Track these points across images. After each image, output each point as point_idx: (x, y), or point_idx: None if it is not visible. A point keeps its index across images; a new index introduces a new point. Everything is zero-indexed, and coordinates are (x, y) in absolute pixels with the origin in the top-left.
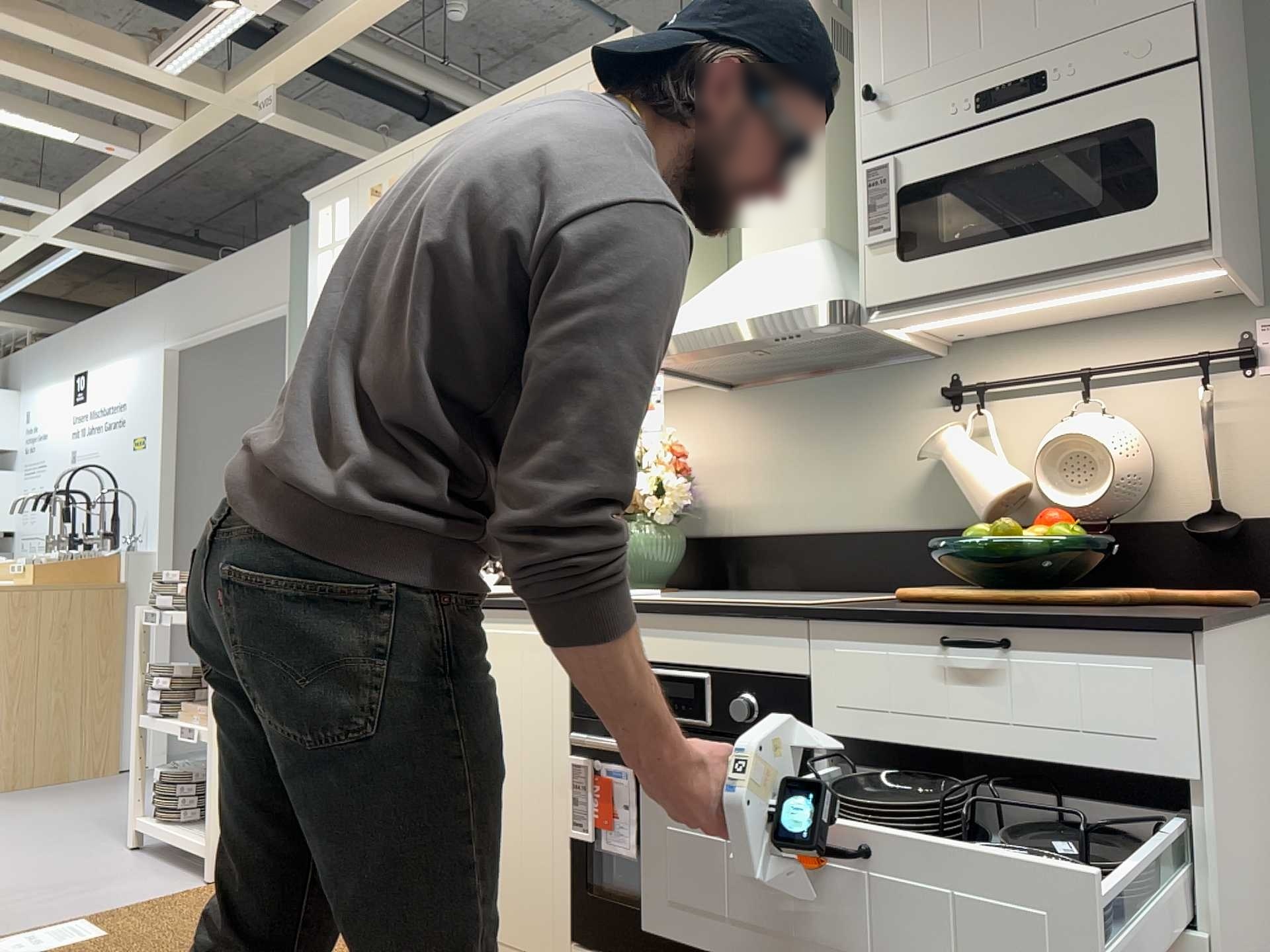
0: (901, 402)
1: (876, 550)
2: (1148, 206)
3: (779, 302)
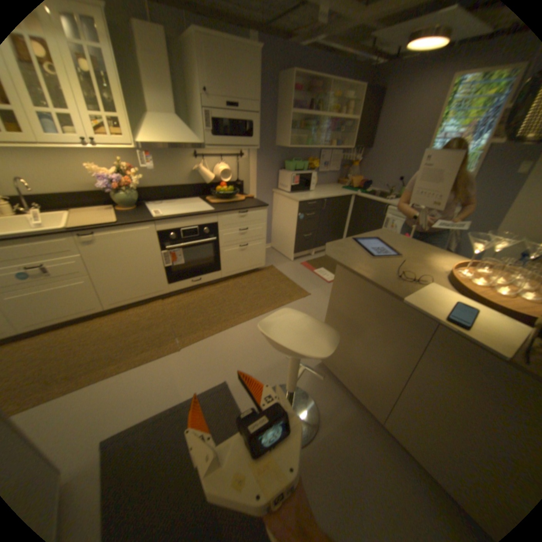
0: (184, 155)
1: (183, 189)
2: (252, 137)
3: (186, 139)
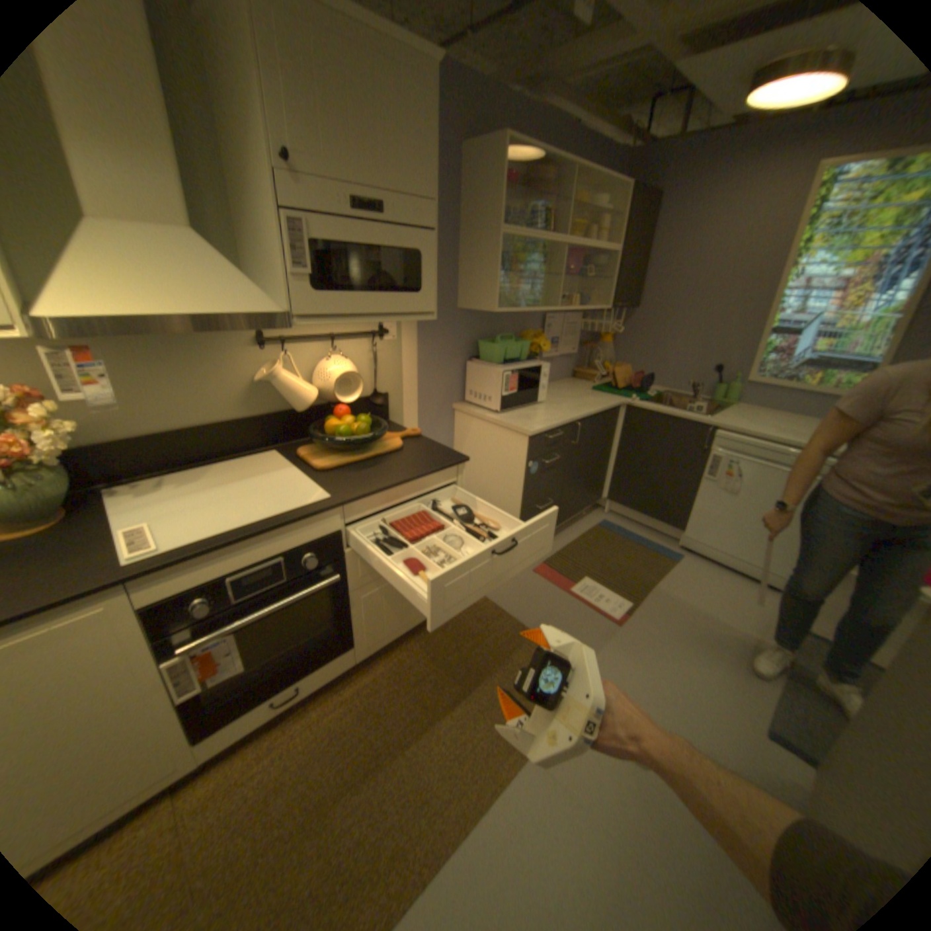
0: (225, 343)
1: (225, 433)
2: (419, 293)
3: (228, 301)
